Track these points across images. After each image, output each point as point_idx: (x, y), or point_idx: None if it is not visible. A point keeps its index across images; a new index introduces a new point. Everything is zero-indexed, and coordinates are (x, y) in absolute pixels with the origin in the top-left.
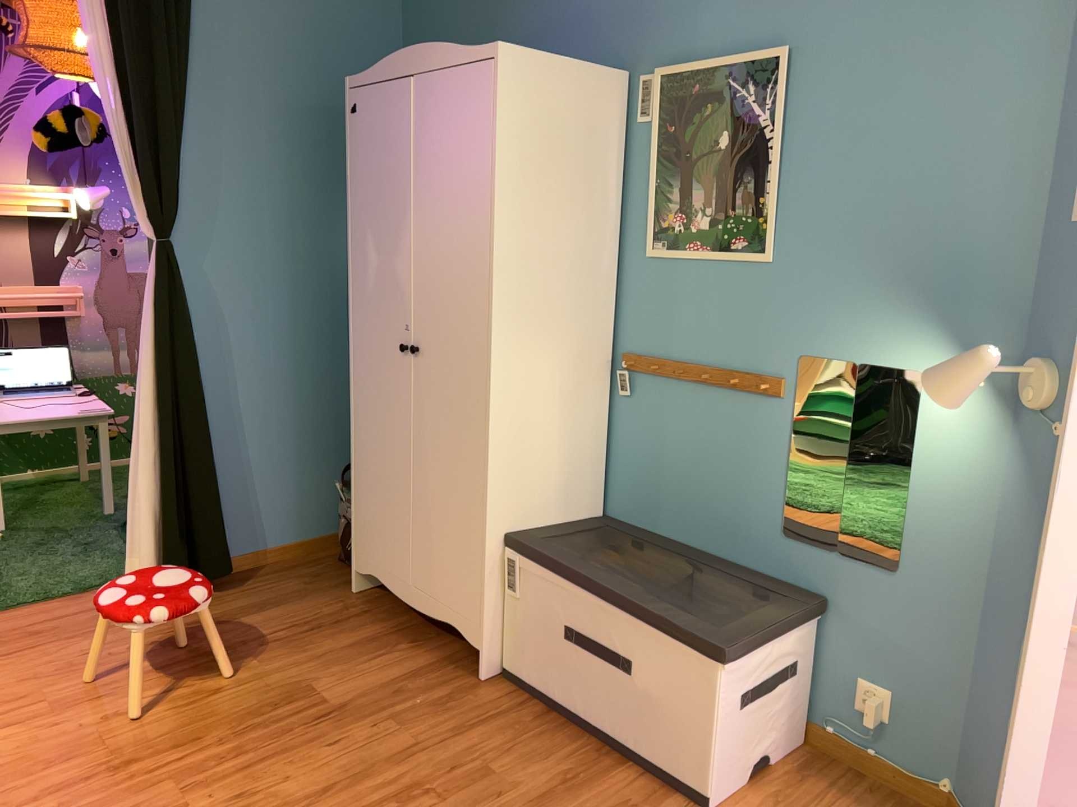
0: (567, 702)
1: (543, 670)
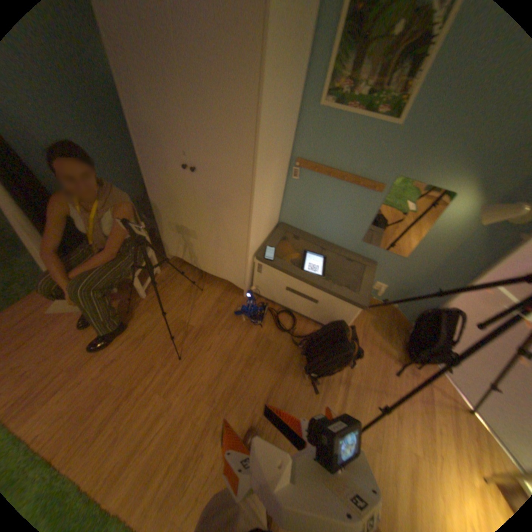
0: (283, 304)
1: (272, 295)
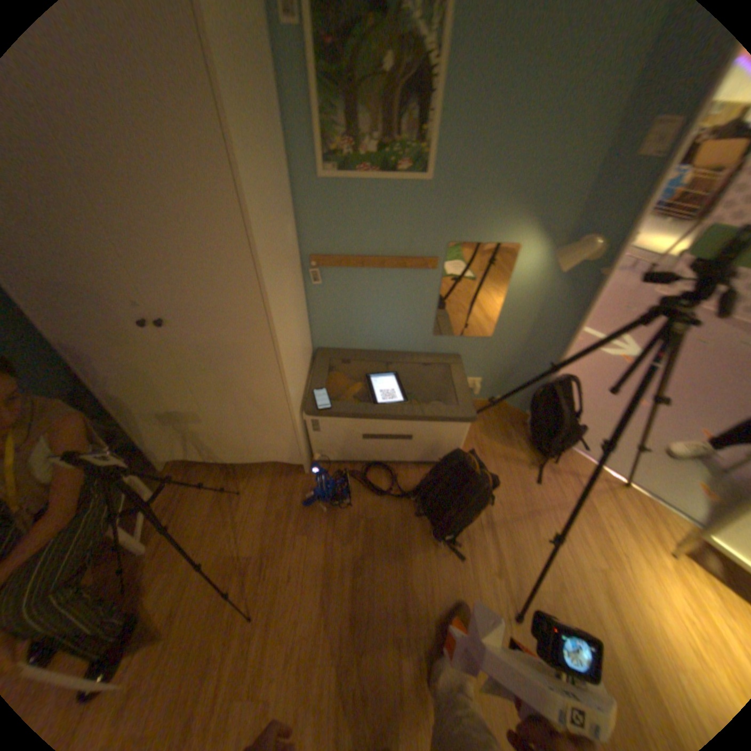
0: (366, 459)
1: (346, 453)
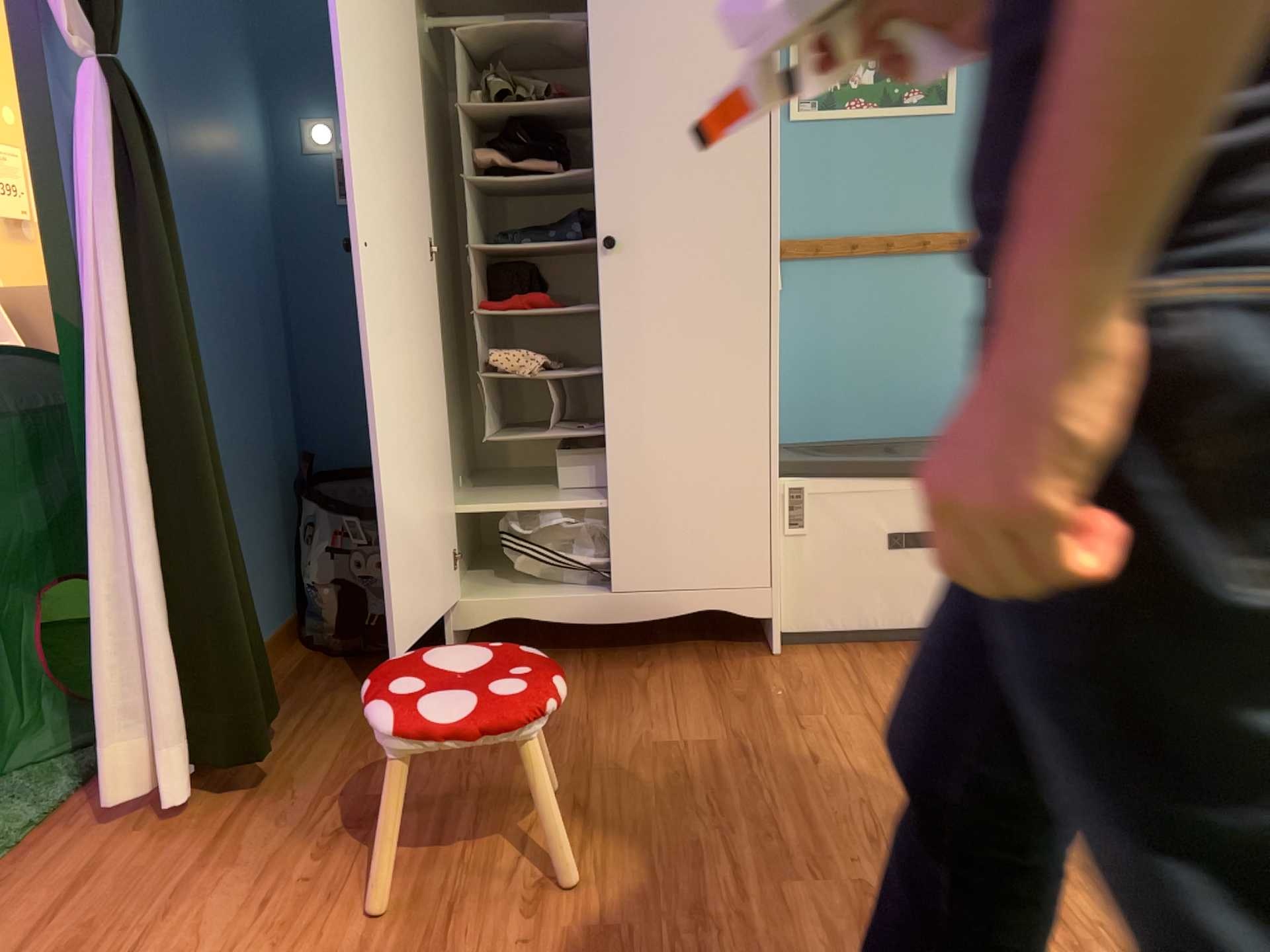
0: (899, 618)
1: (855, 600)
